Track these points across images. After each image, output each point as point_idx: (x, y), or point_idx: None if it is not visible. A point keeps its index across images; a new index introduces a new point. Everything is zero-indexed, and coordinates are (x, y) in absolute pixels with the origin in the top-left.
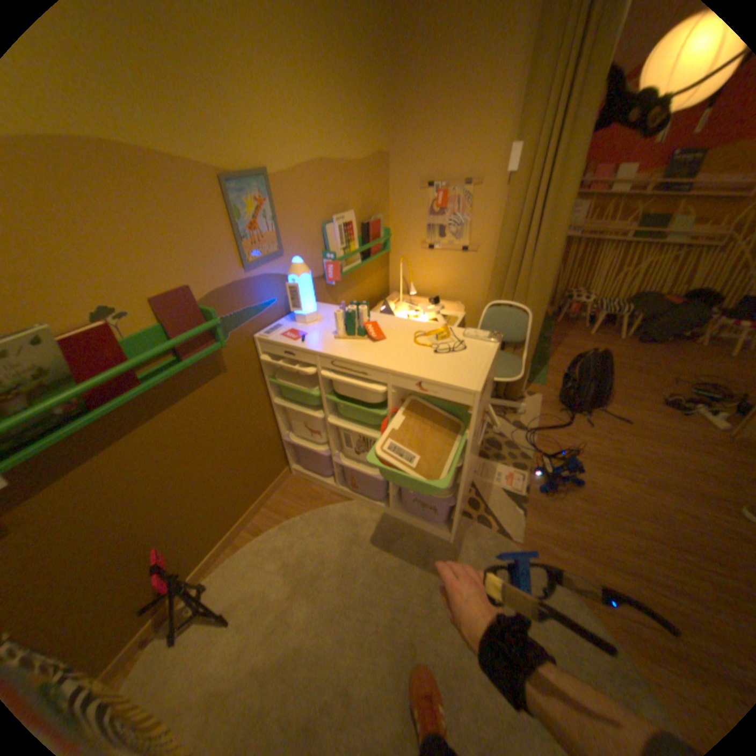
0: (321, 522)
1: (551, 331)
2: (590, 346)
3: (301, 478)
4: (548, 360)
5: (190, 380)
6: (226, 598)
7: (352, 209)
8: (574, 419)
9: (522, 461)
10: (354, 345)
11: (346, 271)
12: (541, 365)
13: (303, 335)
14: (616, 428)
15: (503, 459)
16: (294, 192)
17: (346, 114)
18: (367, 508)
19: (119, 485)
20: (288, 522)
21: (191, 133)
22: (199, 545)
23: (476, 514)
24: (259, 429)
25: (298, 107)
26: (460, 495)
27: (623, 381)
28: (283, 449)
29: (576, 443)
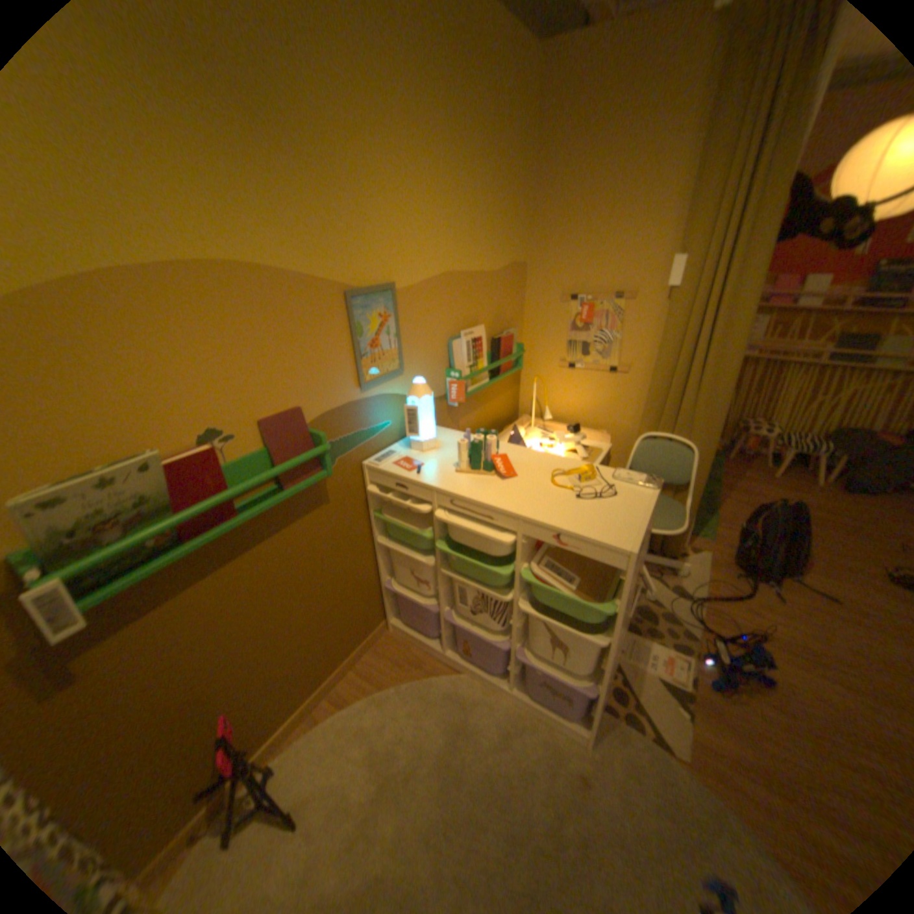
0: (421, 699)
1: (722, 470)
2: (776, 493)
3: (399, 637)
4: (719, 508)
5: (288, 511)
6: (296, 790)
7: (482, 323)
8: (758, 590)
9: (687, 642)
10: (479, 481)
11: (472, 390)
12: (710, 513)
13: (419, 464)
14: (818, 608)
15: (661, 637)
16: (421, 306)
17: (484, 224)
18: (479, 687)
19: (196, 631)
20: (379, 694)
21: (324, 251)
22: (272, 713)
23: (625, 712)
24: (357, 572)
25: (433, 220)
26: (605, 685)
27: (825, 544)
28: (381, 598)
29: (762, 624)
